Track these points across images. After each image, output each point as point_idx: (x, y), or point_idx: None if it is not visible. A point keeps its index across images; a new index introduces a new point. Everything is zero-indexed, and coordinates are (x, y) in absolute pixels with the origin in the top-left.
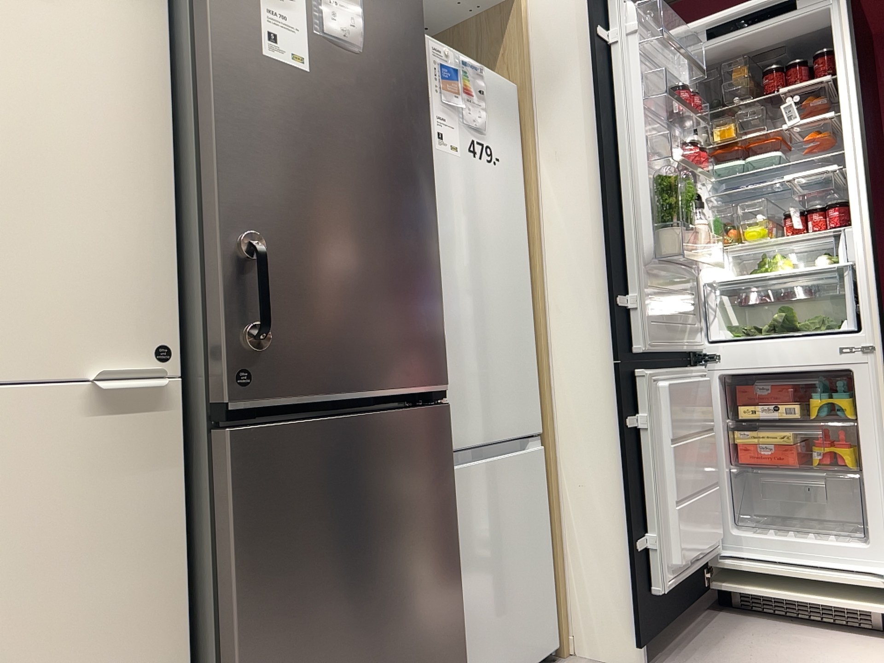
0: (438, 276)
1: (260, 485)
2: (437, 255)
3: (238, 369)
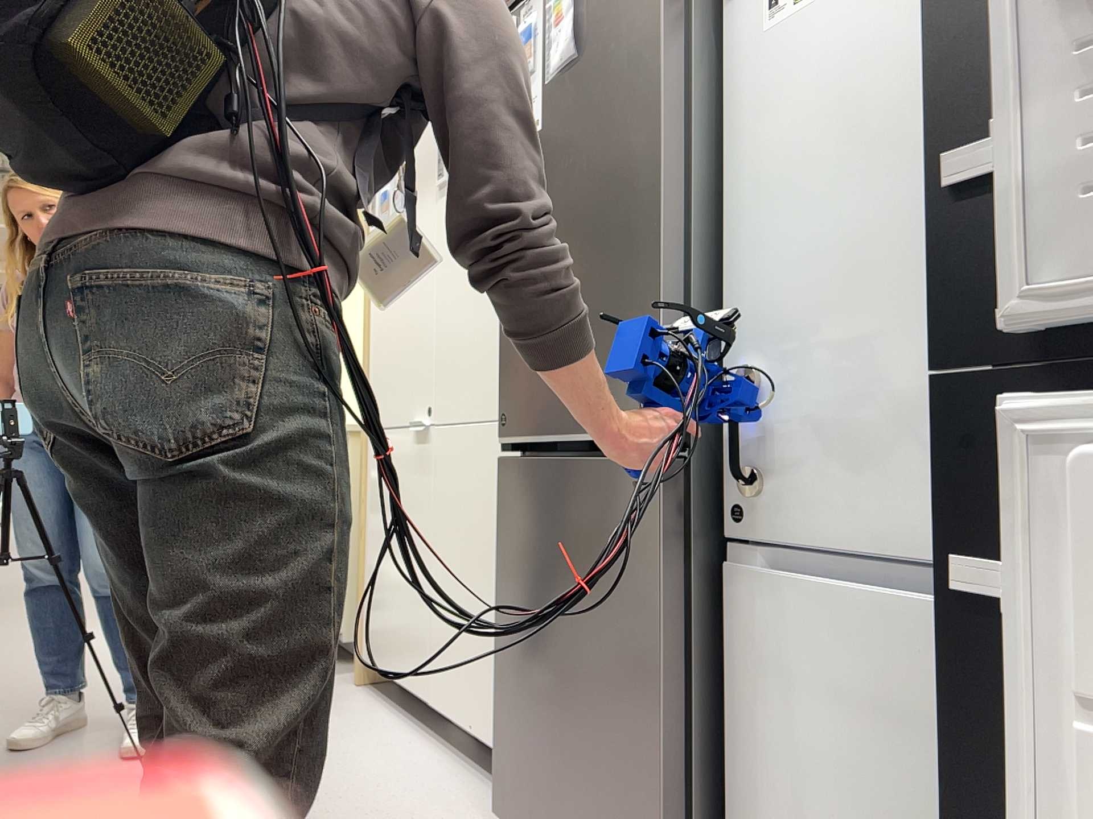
0: (660, 276)
1: (508, 506)
2: (660, 245)
3: (504, 413)
